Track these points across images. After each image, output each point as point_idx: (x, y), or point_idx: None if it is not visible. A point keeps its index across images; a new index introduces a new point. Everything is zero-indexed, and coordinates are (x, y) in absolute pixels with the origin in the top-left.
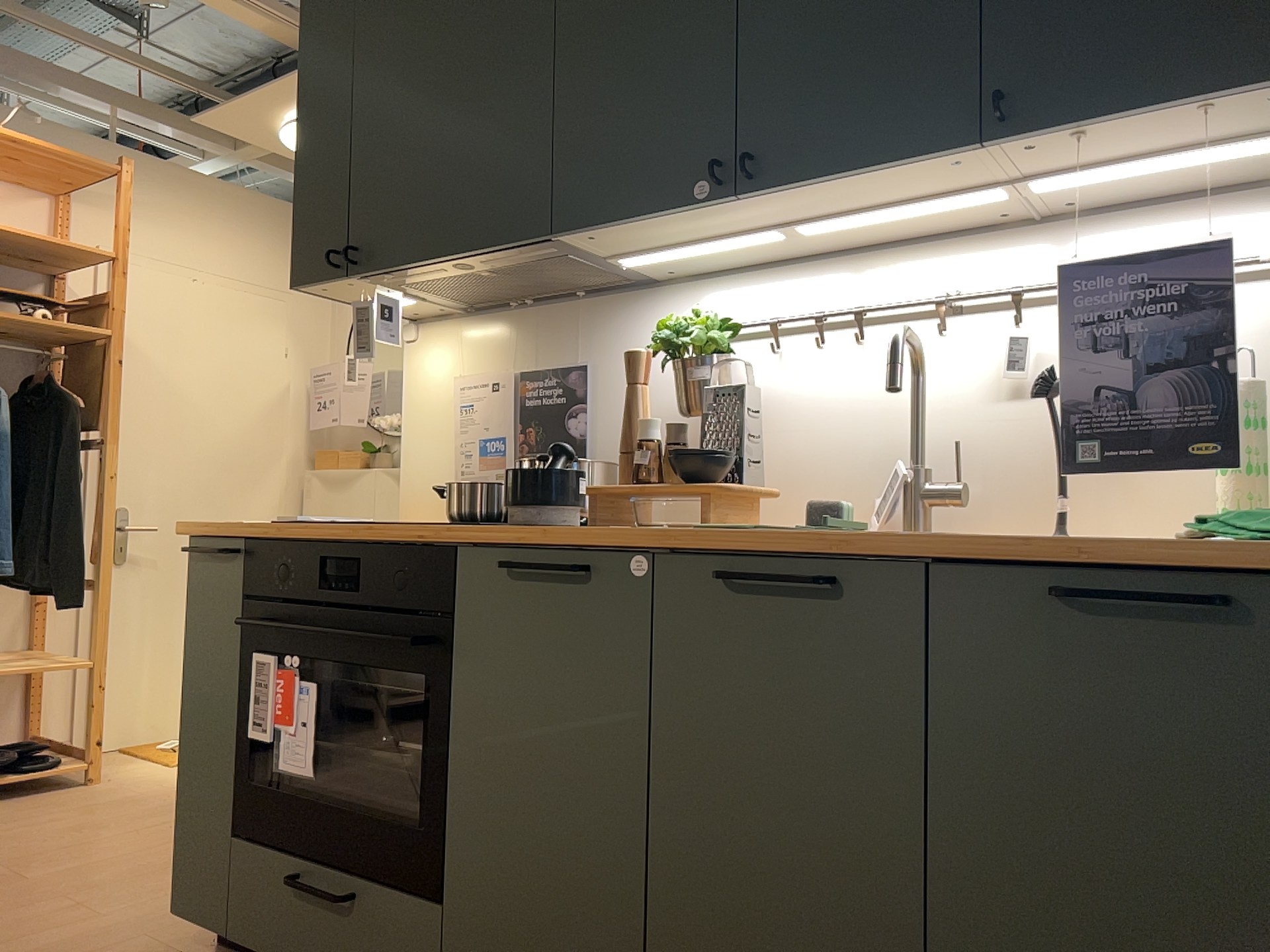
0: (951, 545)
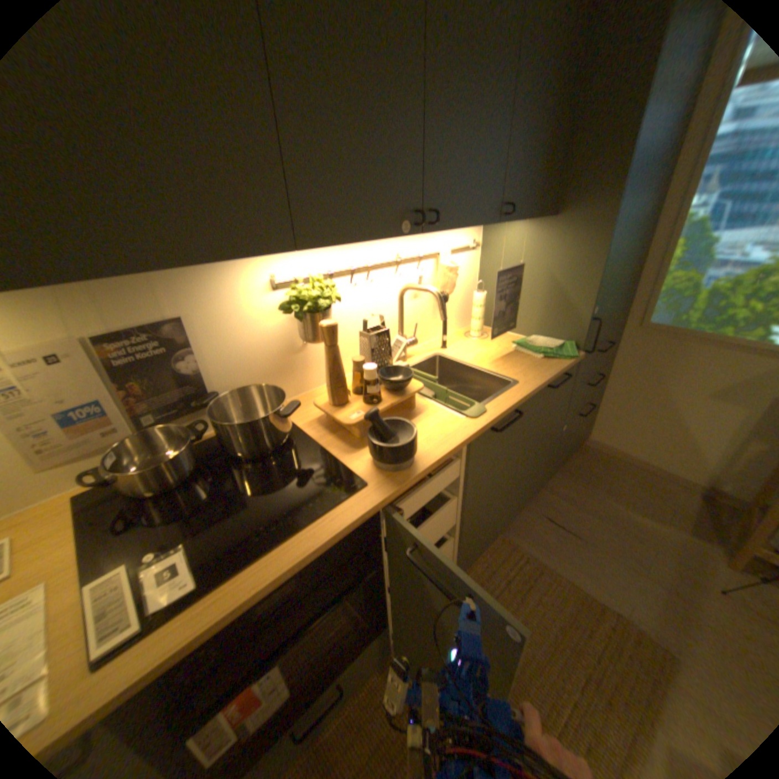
0: (541, 388)
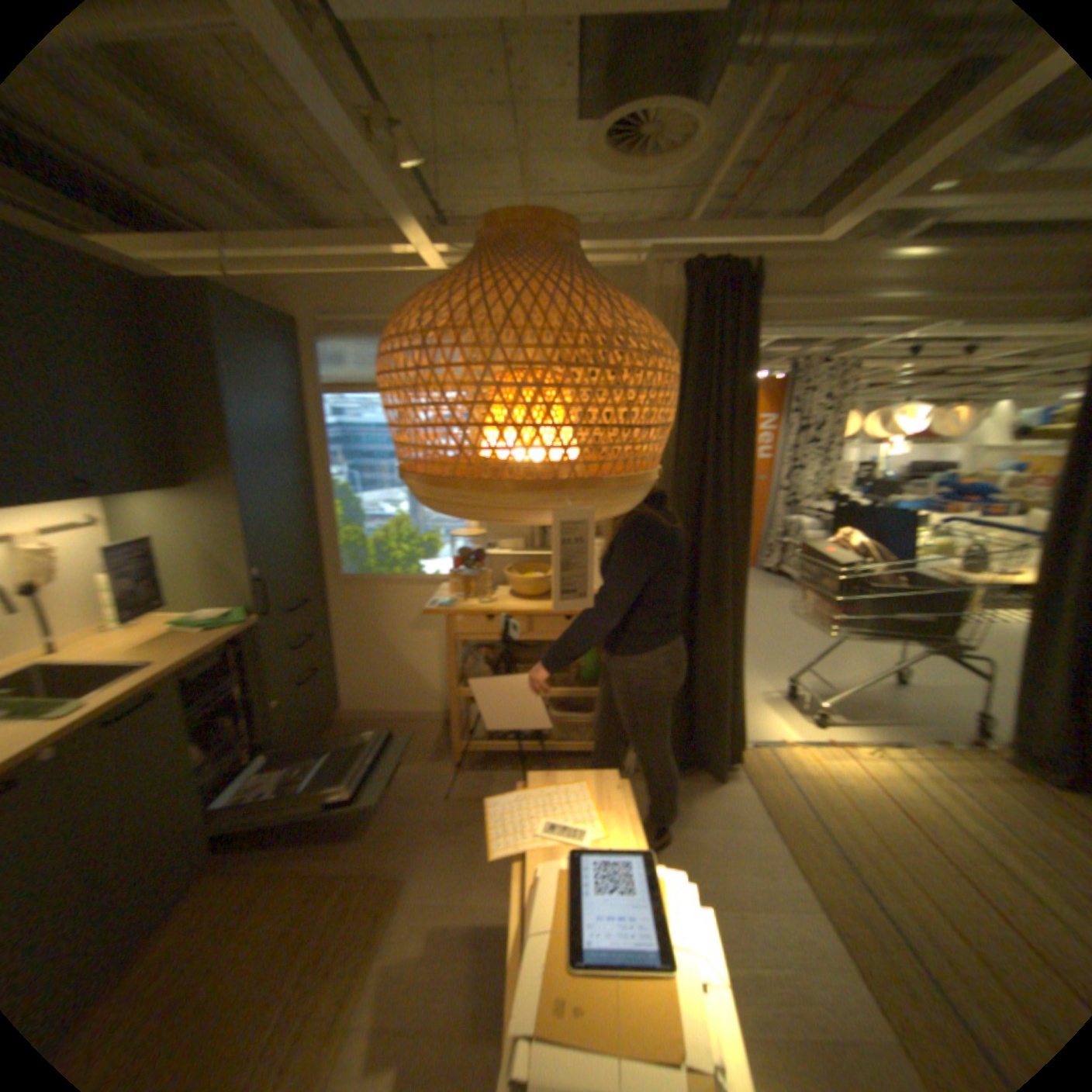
0: (179, 663)
